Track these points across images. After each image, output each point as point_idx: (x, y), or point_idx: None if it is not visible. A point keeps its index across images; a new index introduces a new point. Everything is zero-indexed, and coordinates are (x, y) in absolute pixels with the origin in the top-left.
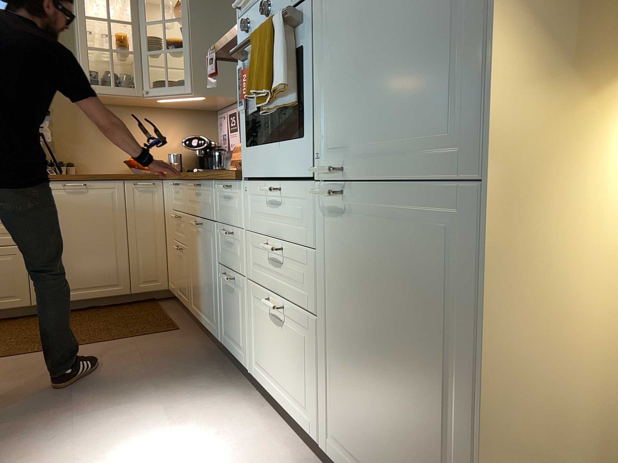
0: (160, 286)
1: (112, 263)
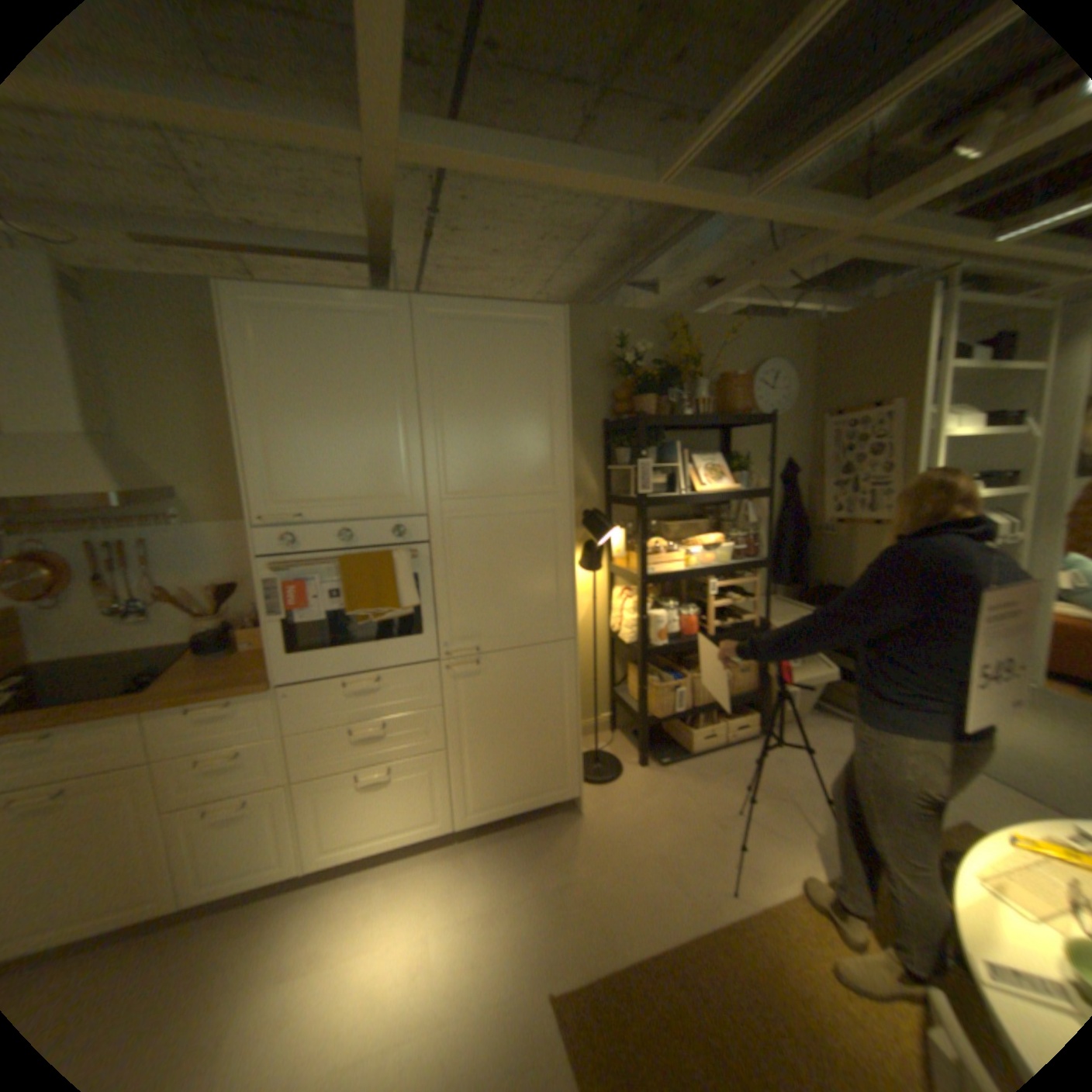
0: None
1: None
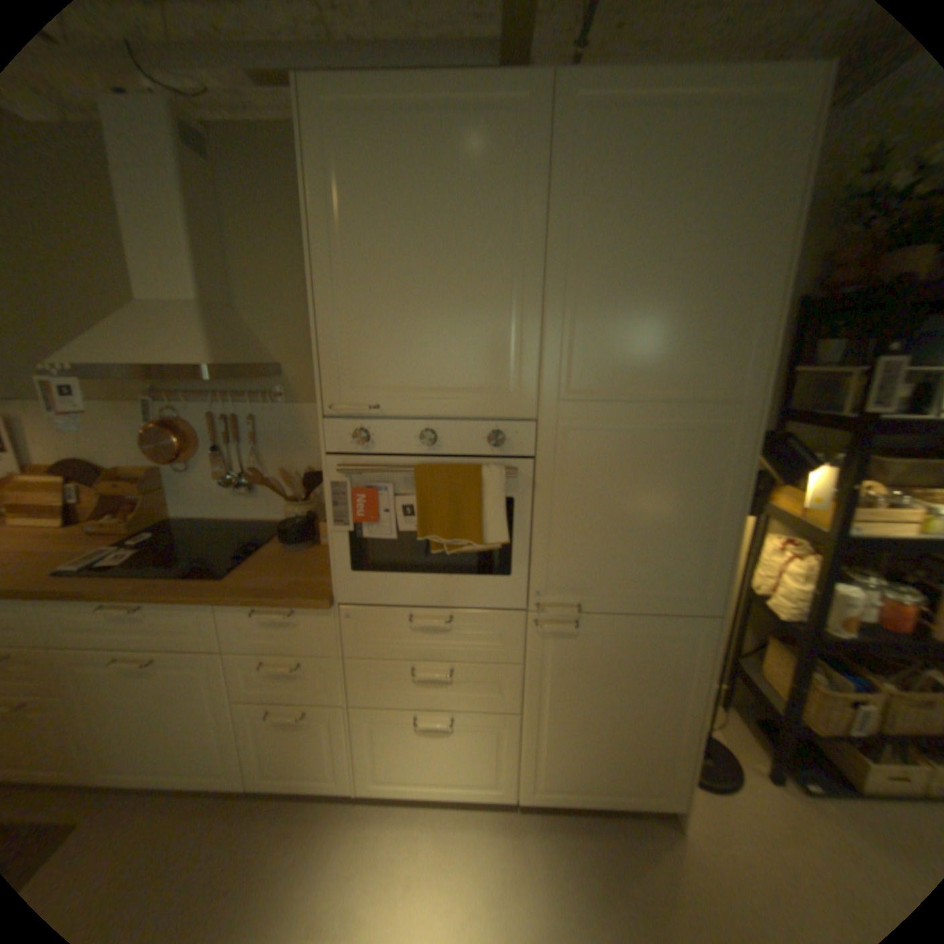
0: None
1: None
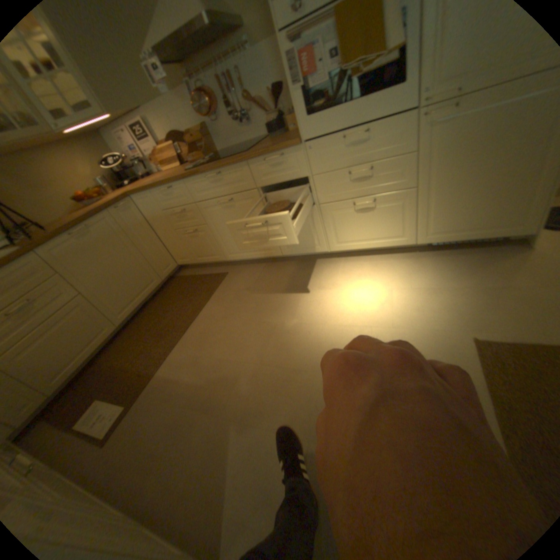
0: (174, 266)
1: (141, 269)
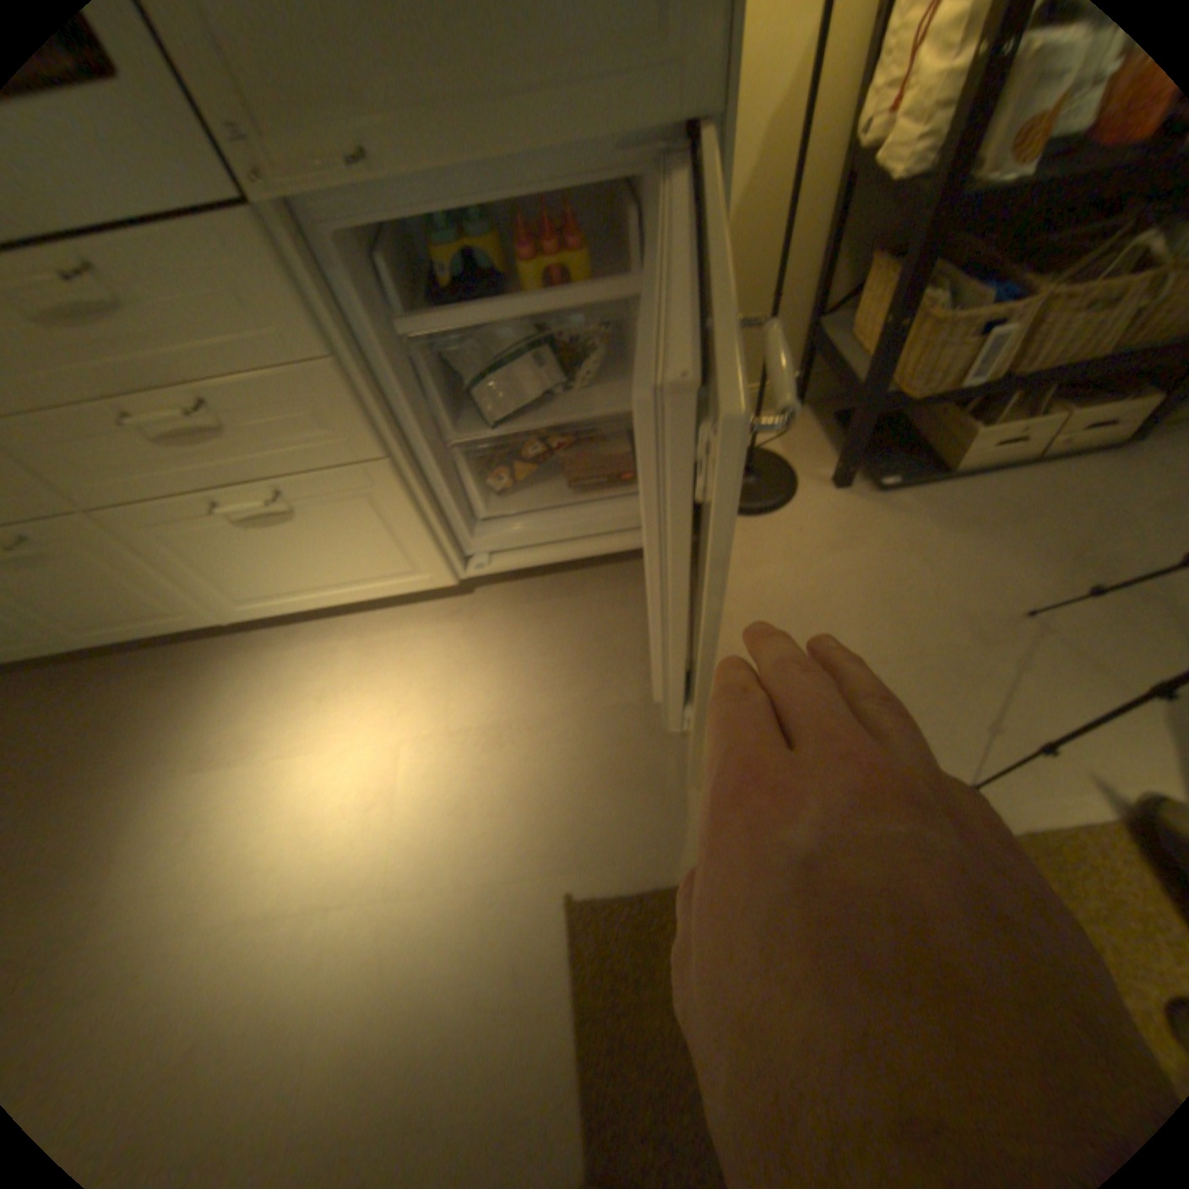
0: None
1: None
